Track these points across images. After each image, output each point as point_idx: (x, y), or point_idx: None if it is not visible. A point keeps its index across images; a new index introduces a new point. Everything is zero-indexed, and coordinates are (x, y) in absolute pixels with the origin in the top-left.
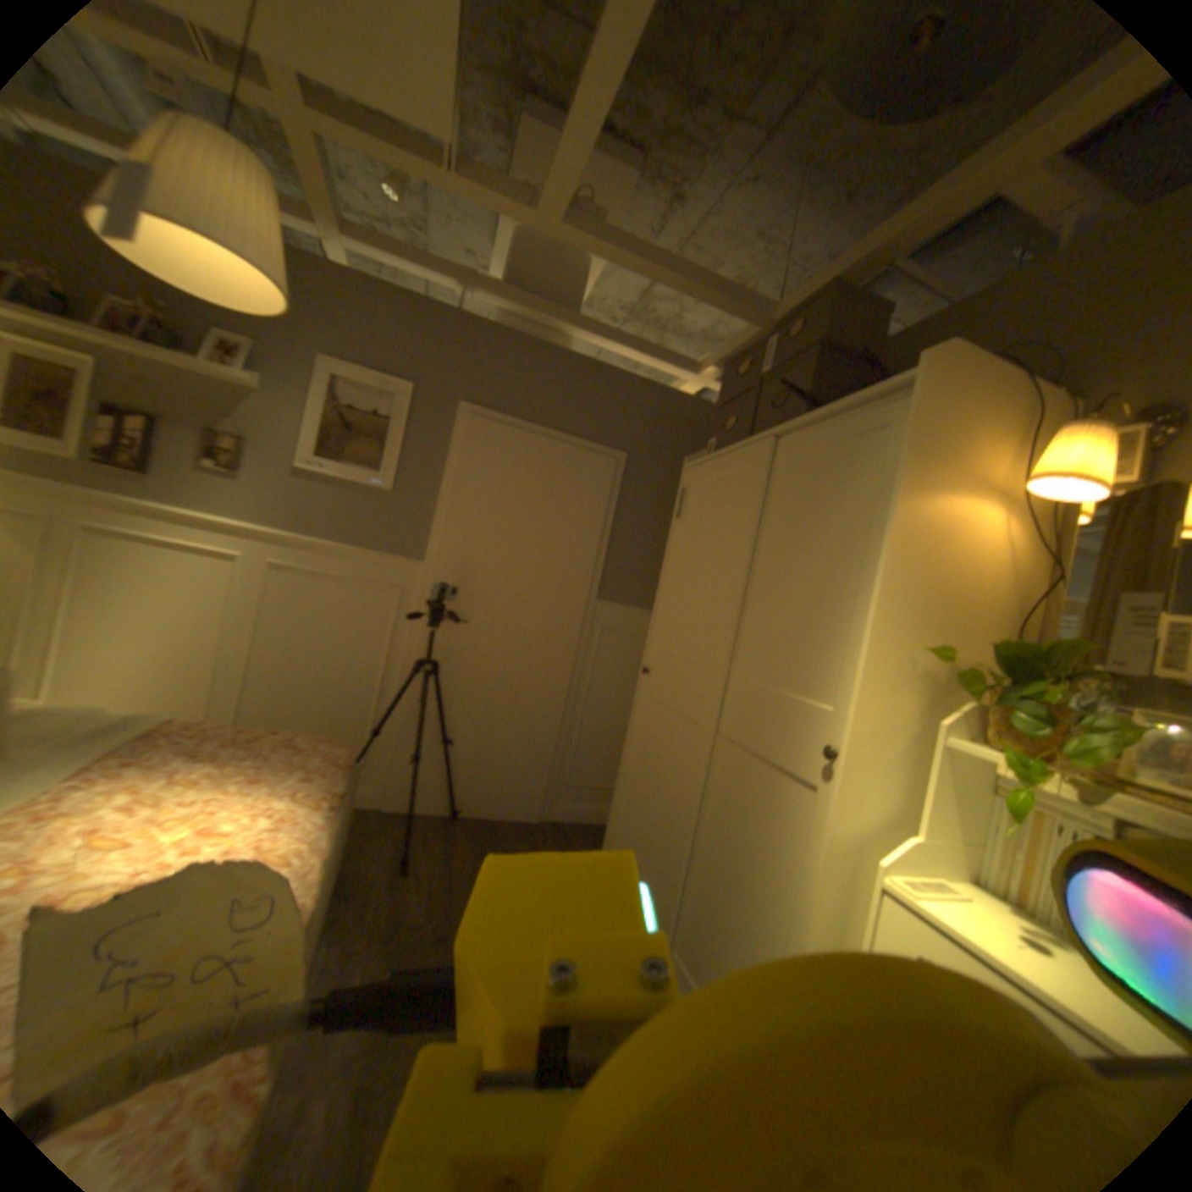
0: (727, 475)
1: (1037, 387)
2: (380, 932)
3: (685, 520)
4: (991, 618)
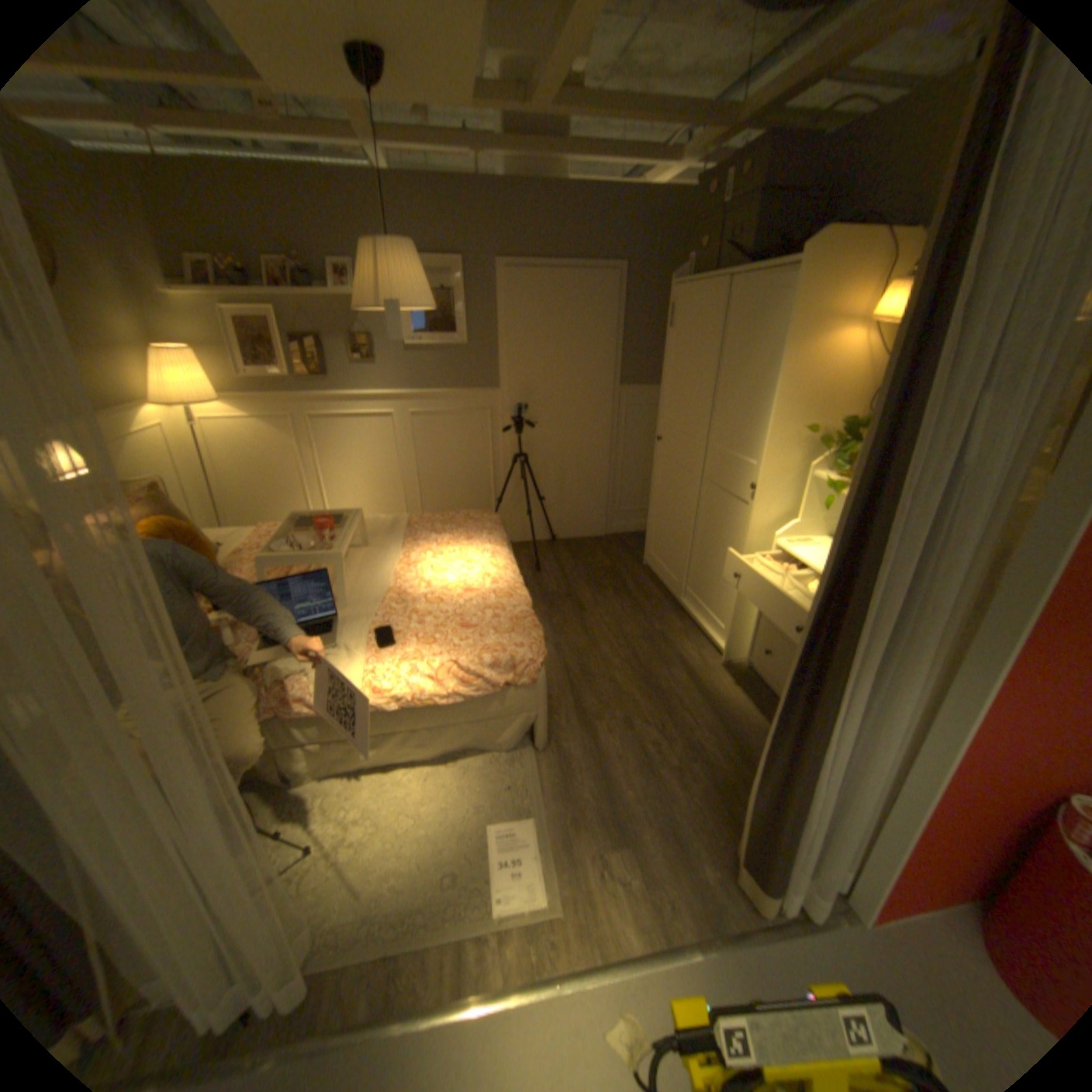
0: (702, 298)
1: (897, 233)
2: (541, 595)
3: (677, 329)
4: (854, 396)
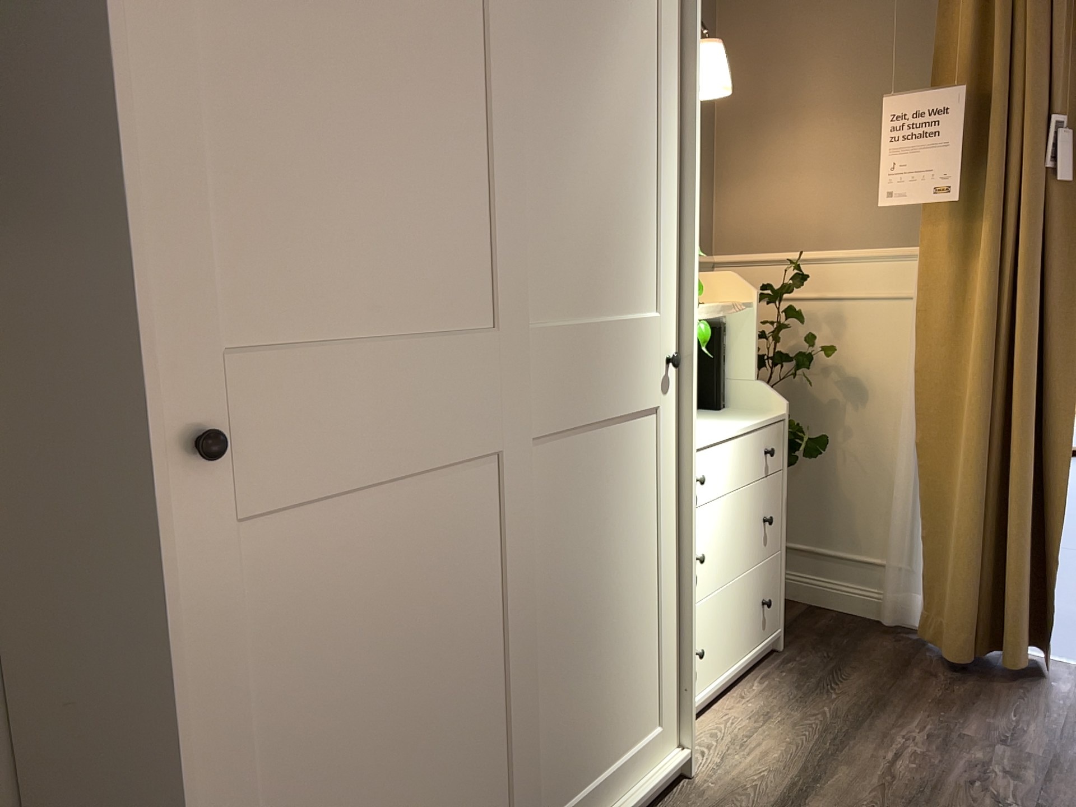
0: None
1: None
2: None
3: None
4: None
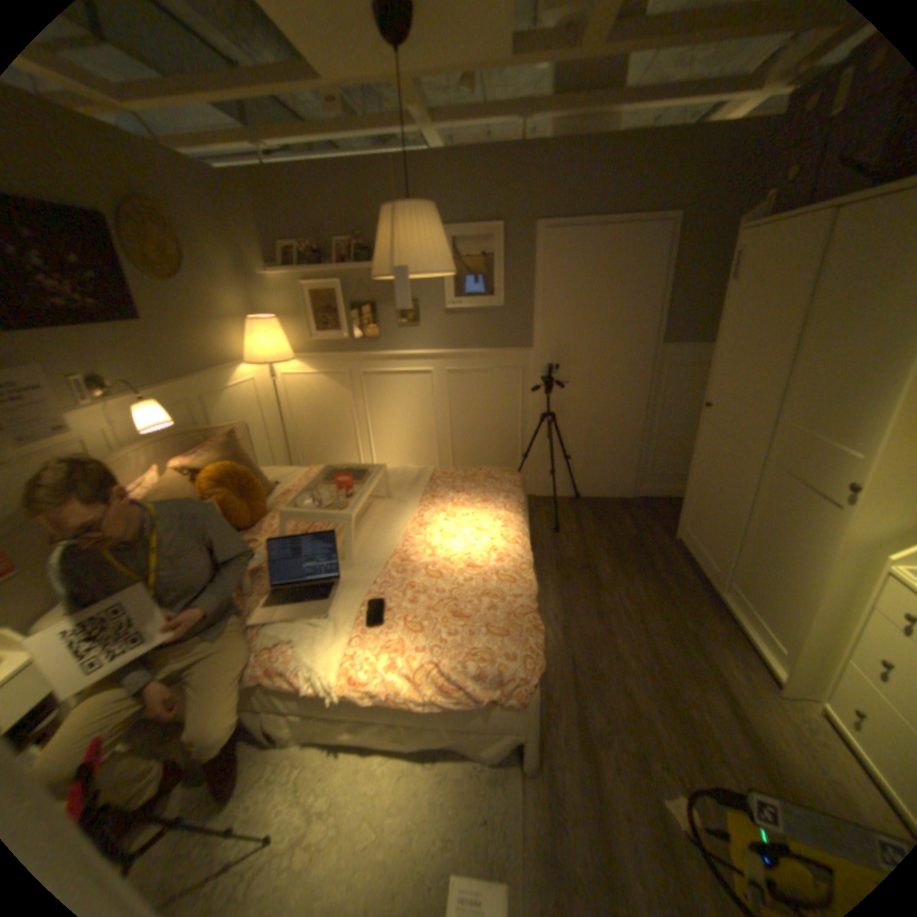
0: (784, 242)
1: None
2: (555, 561)
3: (743, 281)
4: None
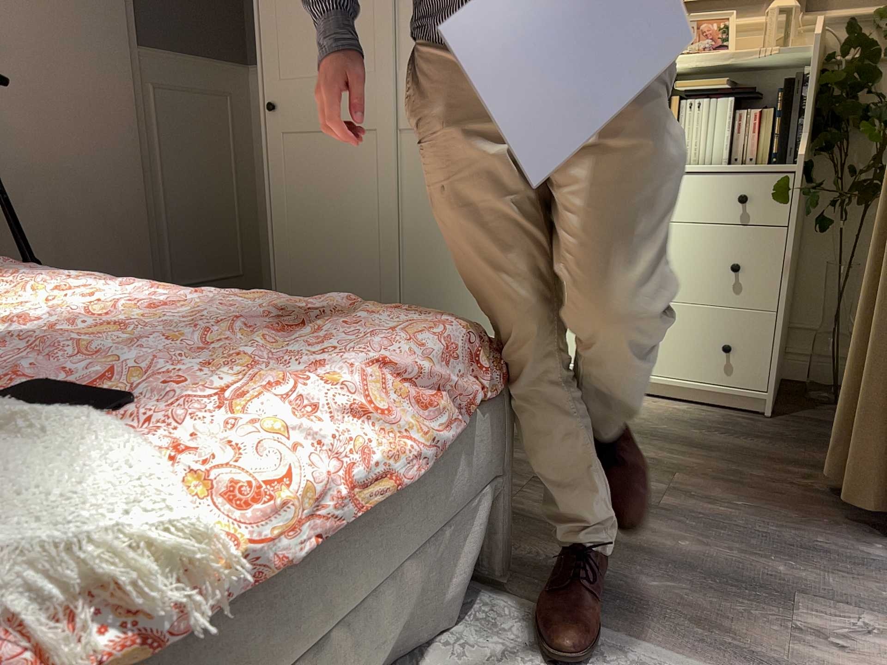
0: None
1: None
2: None
3: None
4: None
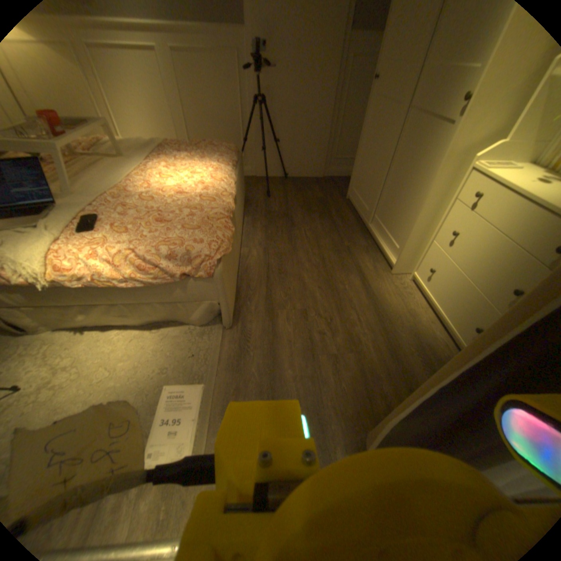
0: None
1: None
2: (265, 213)
3: None
4: None
